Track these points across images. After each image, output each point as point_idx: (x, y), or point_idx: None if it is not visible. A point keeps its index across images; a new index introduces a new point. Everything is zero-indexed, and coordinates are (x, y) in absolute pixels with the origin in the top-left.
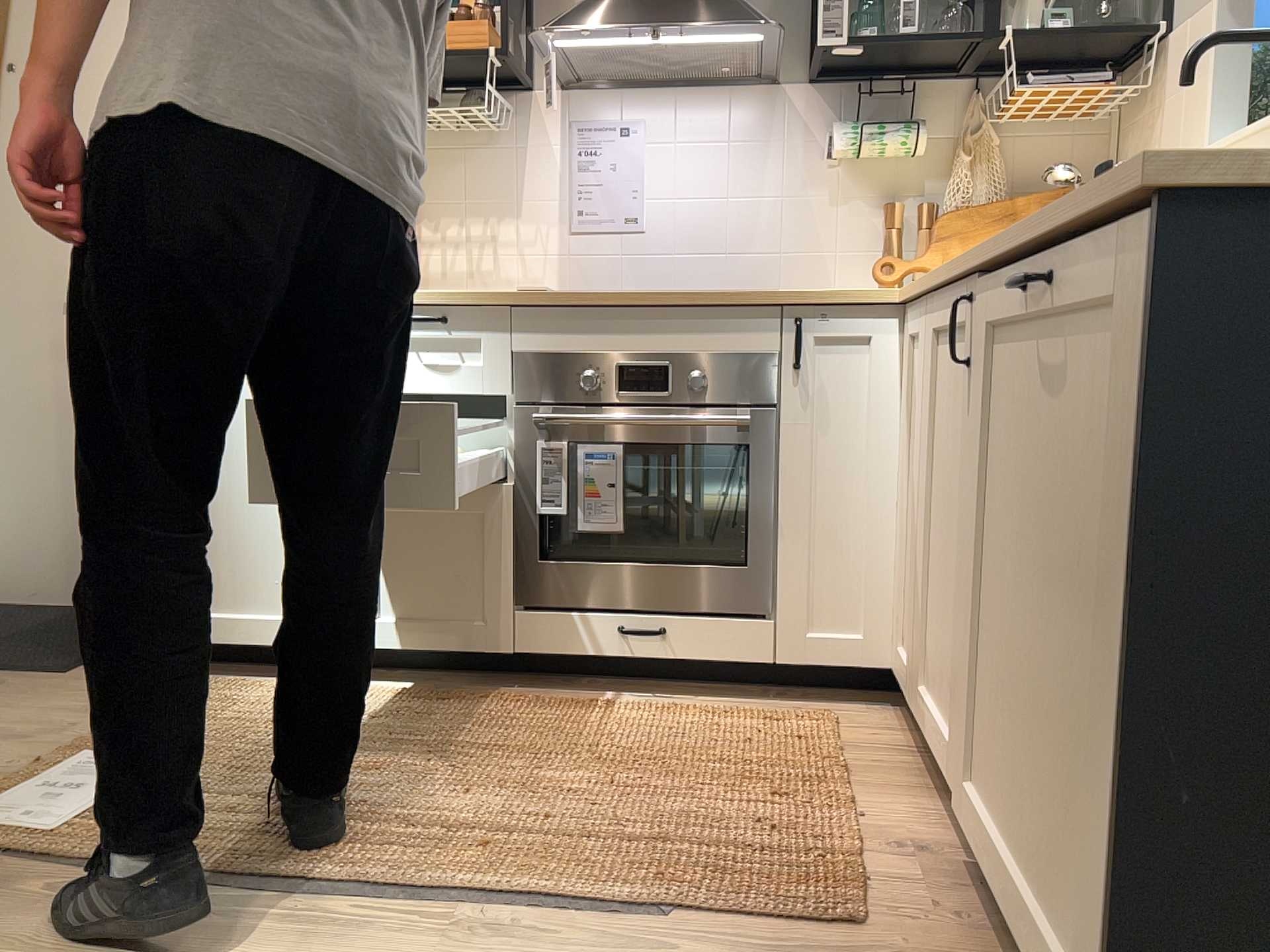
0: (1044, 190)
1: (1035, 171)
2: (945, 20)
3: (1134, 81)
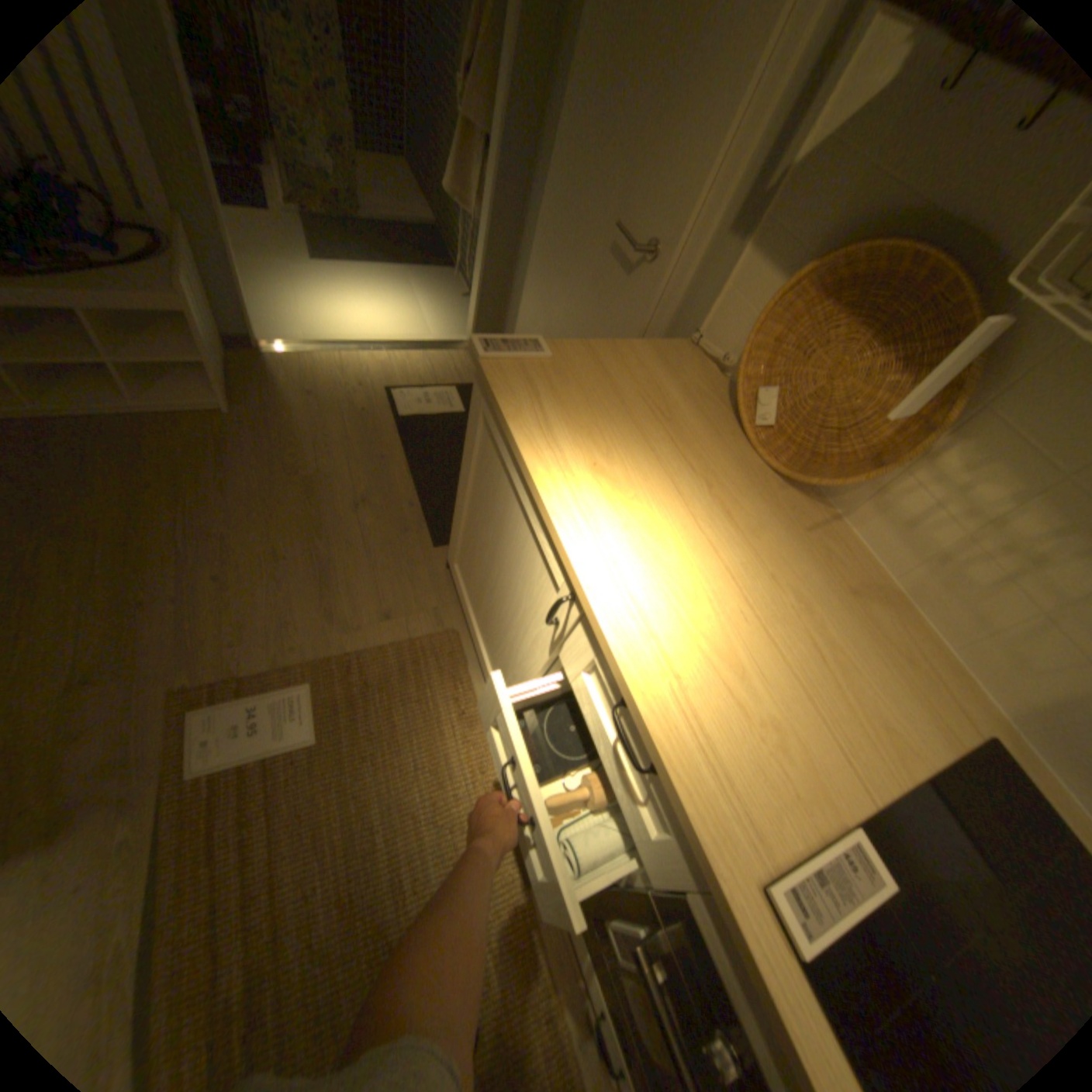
0: None
1: None
2: None
3: None
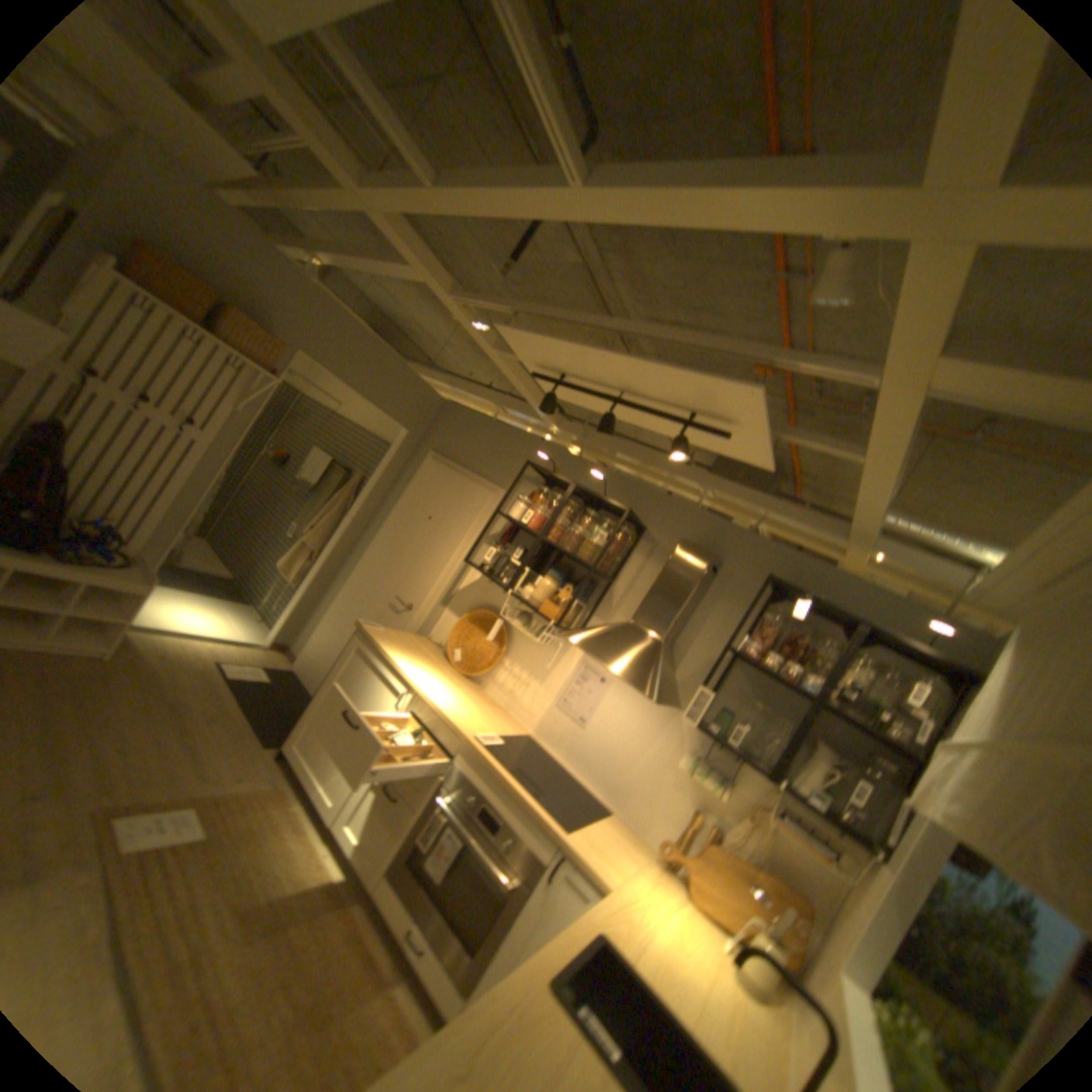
0: (796, 880)
1: (796, 864)
2: (773, 748)
3: (860, 875)
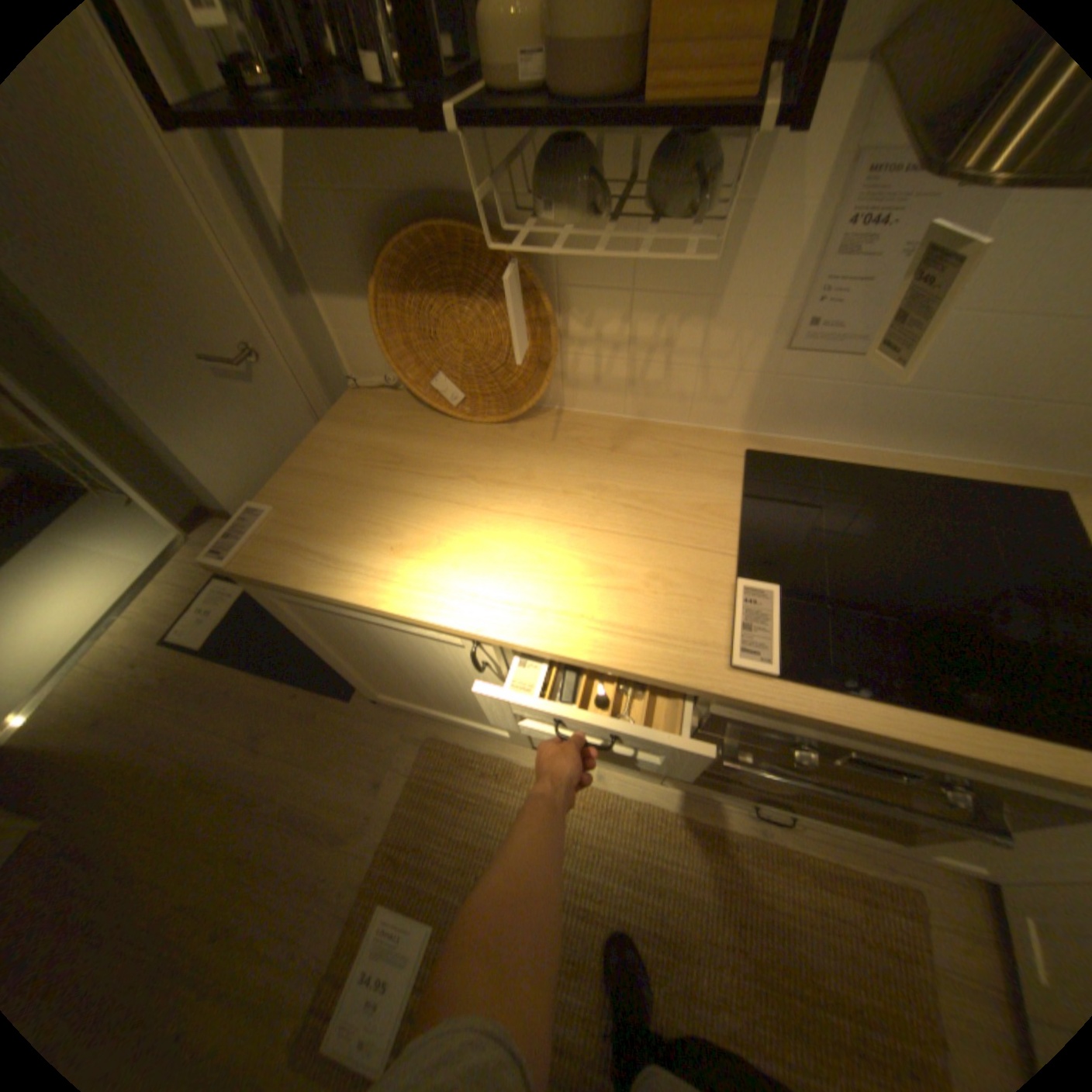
0: None
1: None
2: None
3: None
